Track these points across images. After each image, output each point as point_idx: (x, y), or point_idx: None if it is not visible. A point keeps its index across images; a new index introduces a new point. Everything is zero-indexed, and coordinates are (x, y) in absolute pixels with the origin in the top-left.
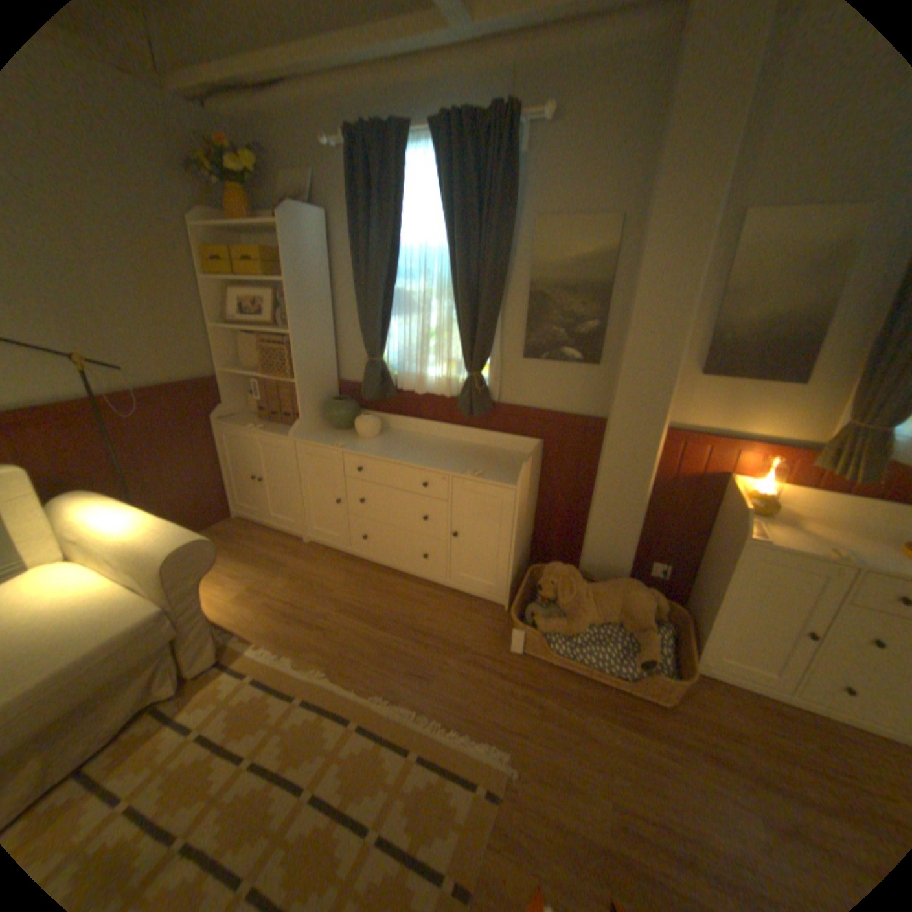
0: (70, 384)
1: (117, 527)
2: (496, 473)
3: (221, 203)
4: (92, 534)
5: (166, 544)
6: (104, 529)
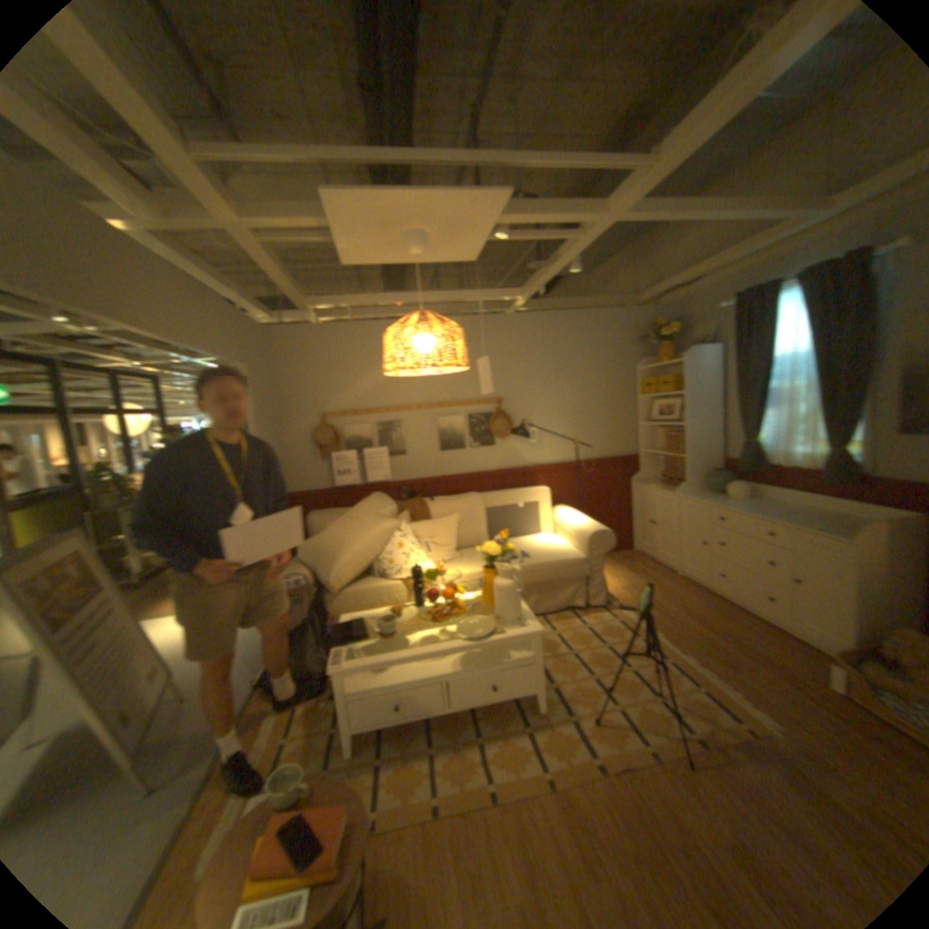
0: (569, 455)
1: (576, 520)
2: (842, 532)
3: (657, 352)
4: (566, 522)
5: (594, 529)
6: (571, 520)
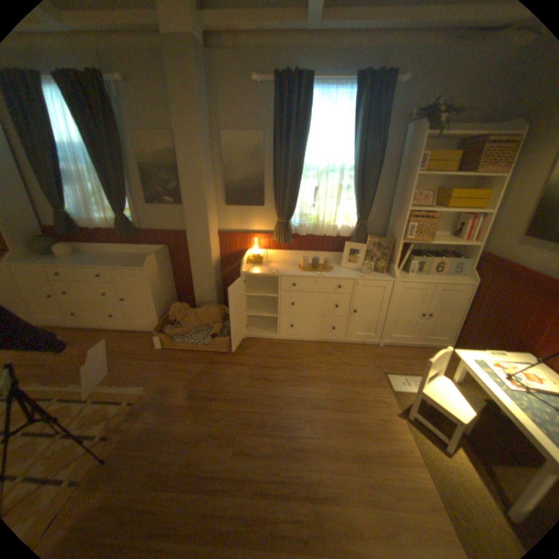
0: None
1: None
2: (136, 264)
3: None
4: None
5: None
6: None
